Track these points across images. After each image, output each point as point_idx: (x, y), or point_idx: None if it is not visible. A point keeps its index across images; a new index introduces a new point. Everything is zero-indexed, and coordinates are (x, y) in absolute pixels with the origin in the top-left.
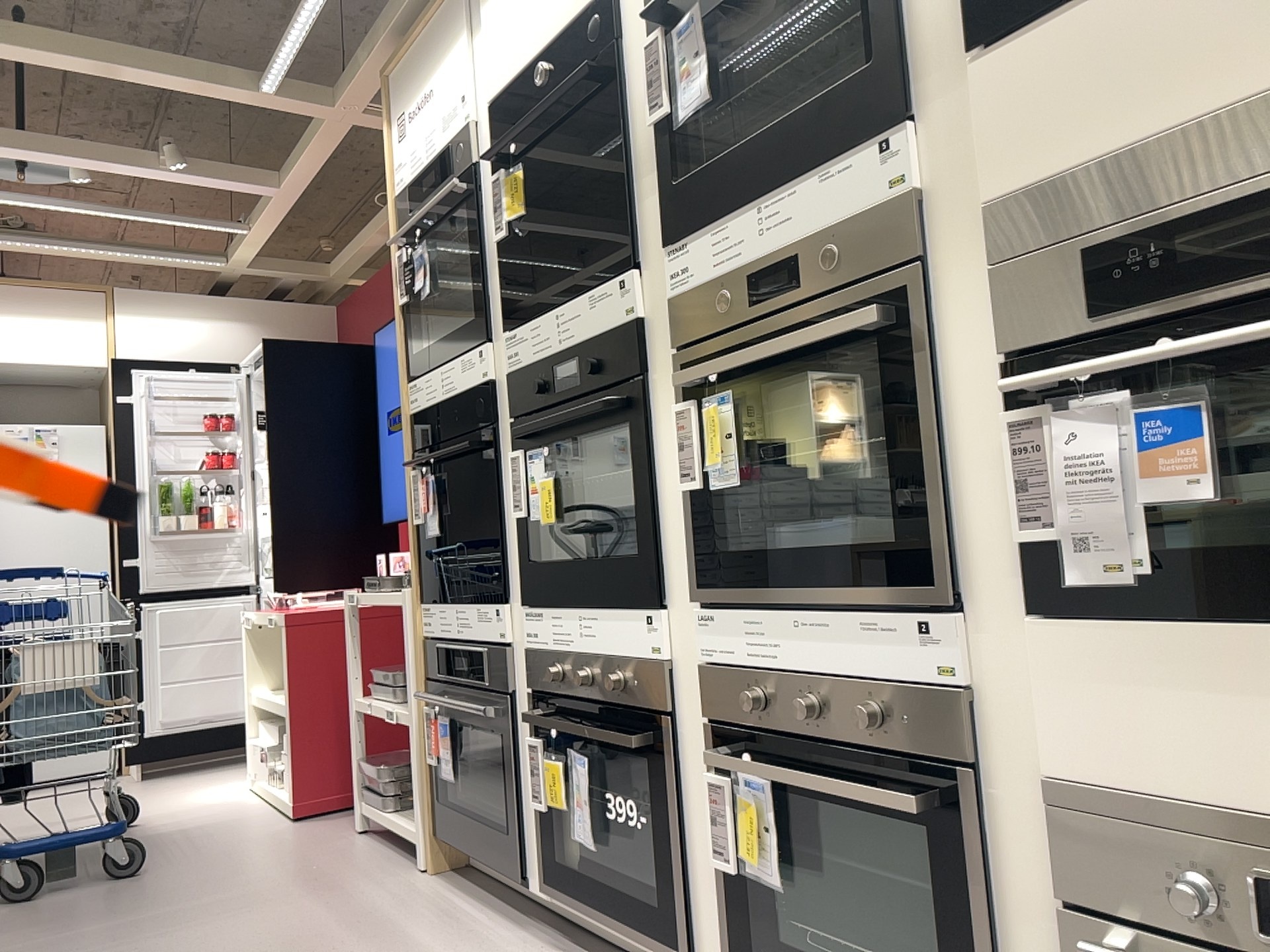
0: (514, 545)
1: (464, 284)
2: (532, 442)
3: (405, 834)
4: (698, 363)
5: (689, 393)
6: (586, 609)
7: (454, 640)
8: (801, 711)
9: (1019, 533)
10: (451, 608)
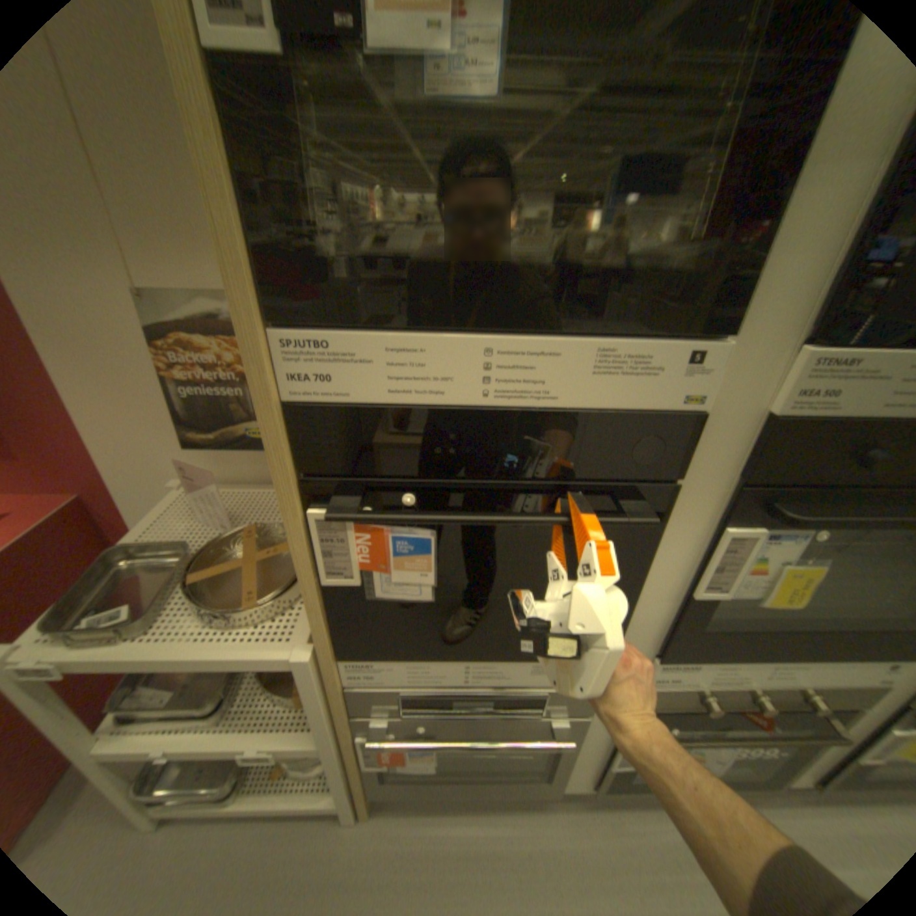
0: (652, 607)
1: (571, 105)
2: (798, 519)
3: (296, 811)
4: None
5: None
6: (792, 659)
7: (450, 684)
8: None
9: None
10: (452, 662)
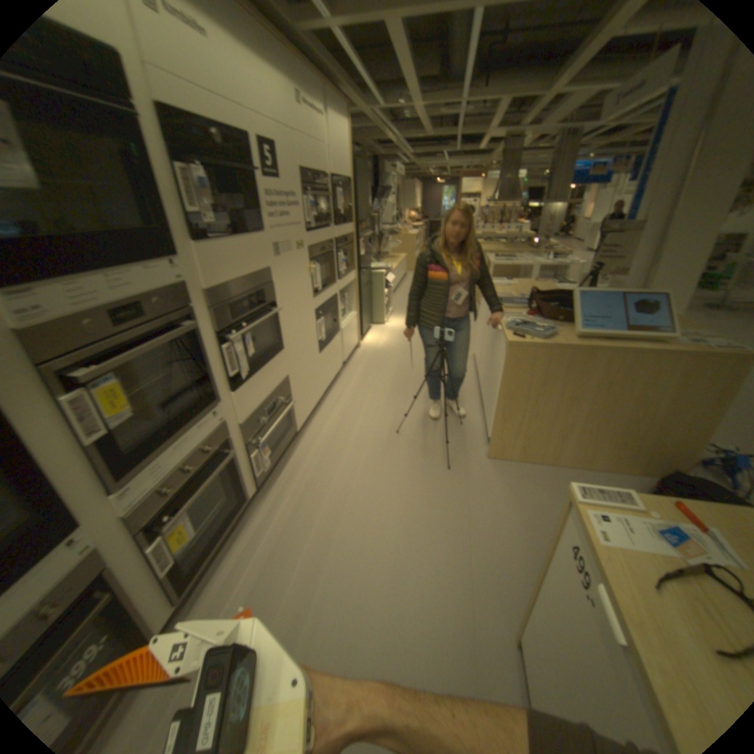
0: None
1: None
2: None
3: None
4: (74, 368)
5: (74, 387)
6: None
7: None
8: (192, 472)
9: (224, 378)
10: None
